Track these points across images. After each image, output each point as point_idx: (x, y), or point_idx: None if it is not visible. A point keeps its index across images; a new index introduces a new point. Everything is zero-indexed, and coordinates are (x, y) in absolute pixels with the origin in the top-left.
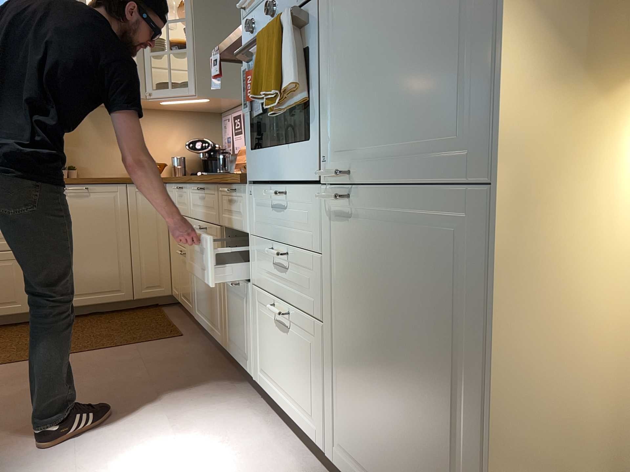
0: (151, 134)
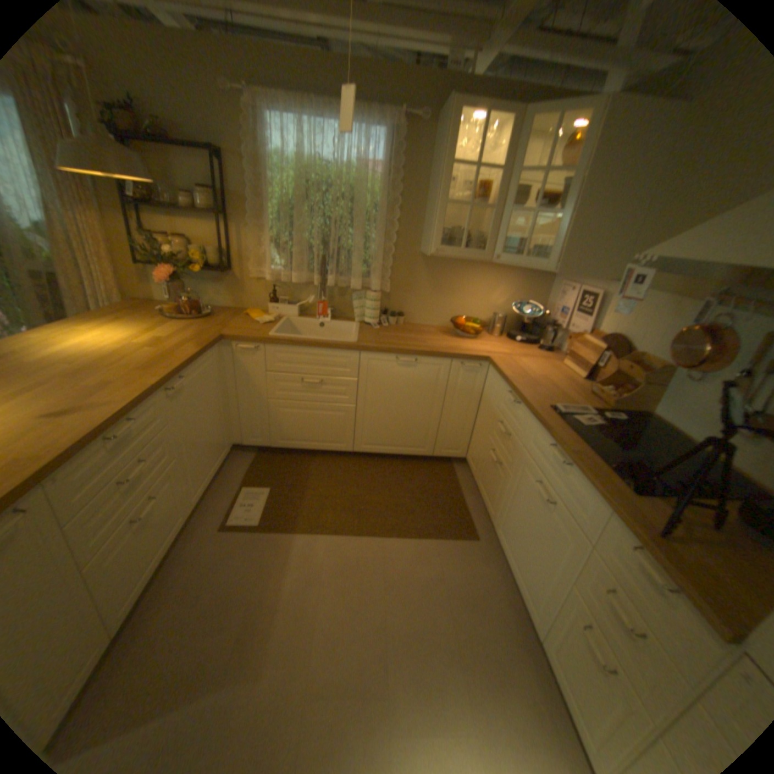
0: (479, 286)
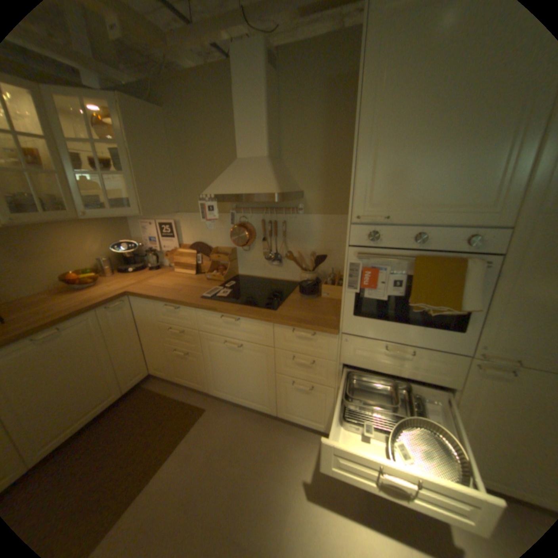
0: (68, 243)
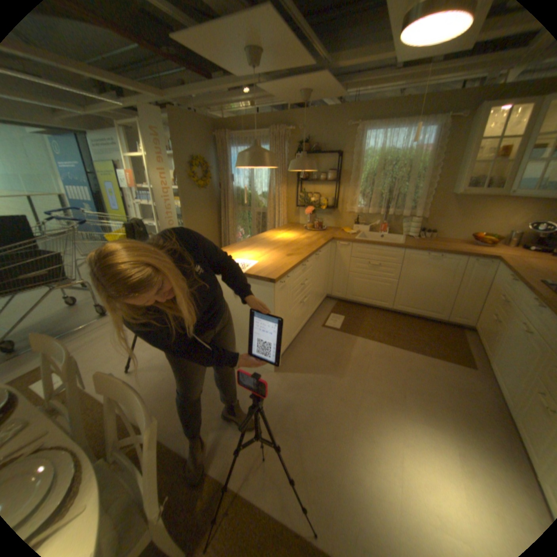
0: (499, 213)
